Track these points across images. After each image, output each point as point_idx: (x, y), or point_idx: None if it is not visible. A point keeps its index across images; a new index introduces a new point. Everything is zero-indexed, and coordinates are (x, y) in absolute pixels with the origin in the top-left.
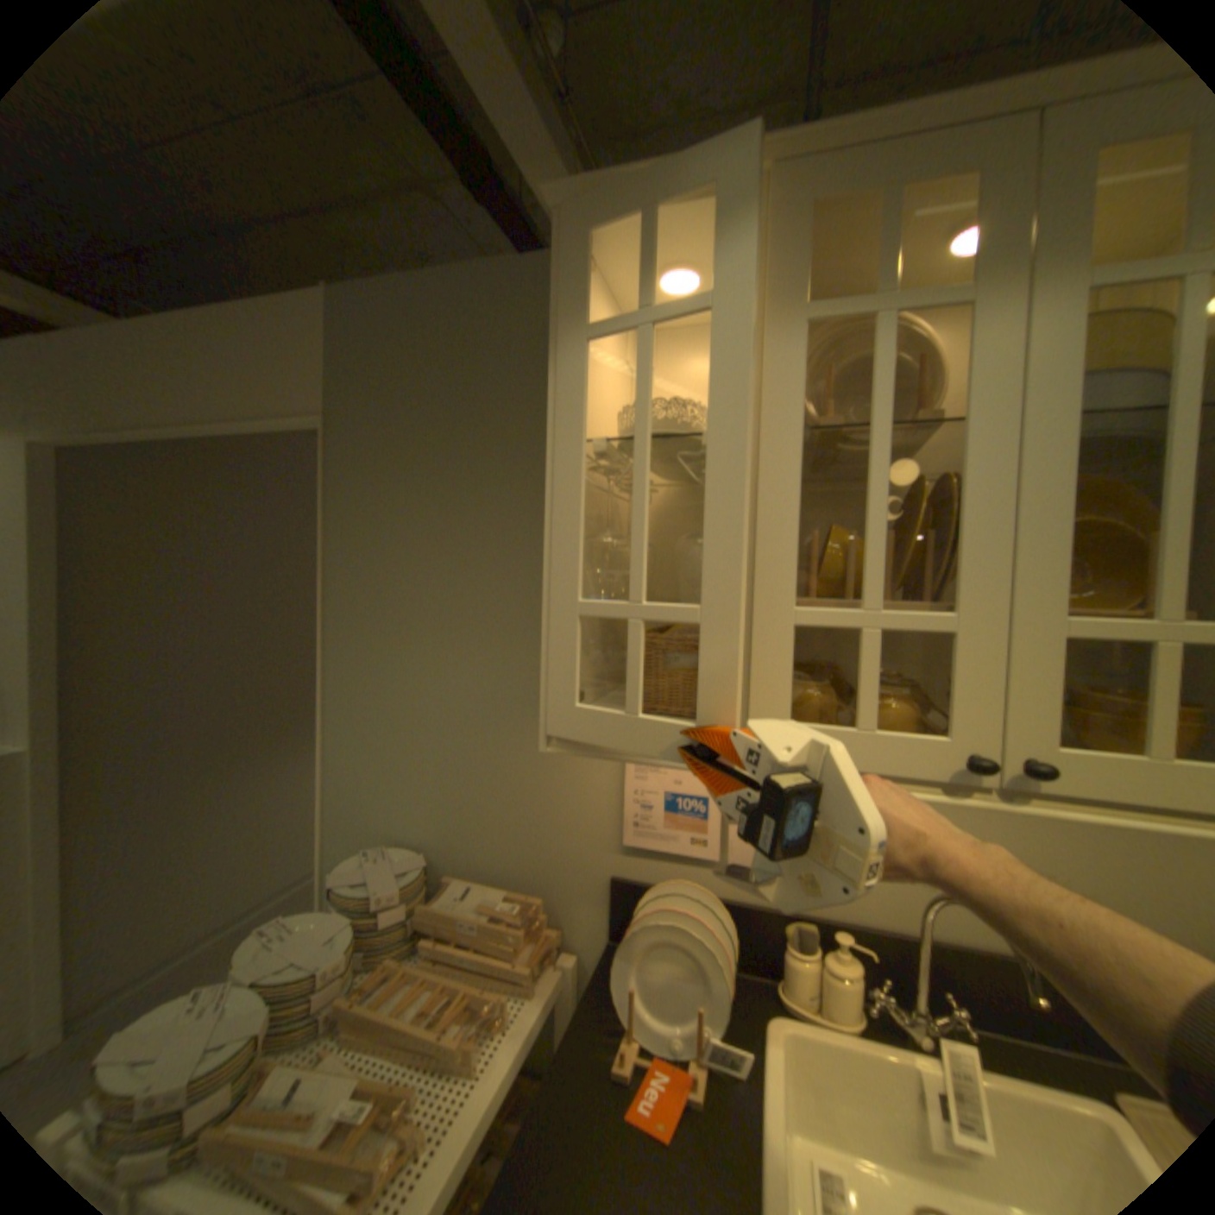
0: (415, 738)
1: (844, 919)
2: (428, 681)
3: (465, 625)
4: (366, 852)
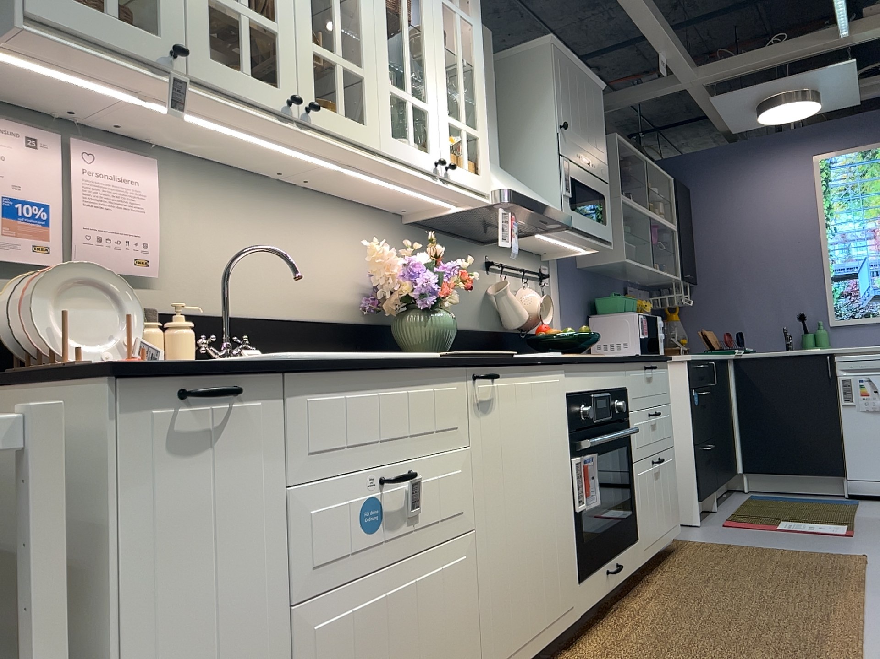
0: None
1: (163, 310)
2: None
3: None
4: None
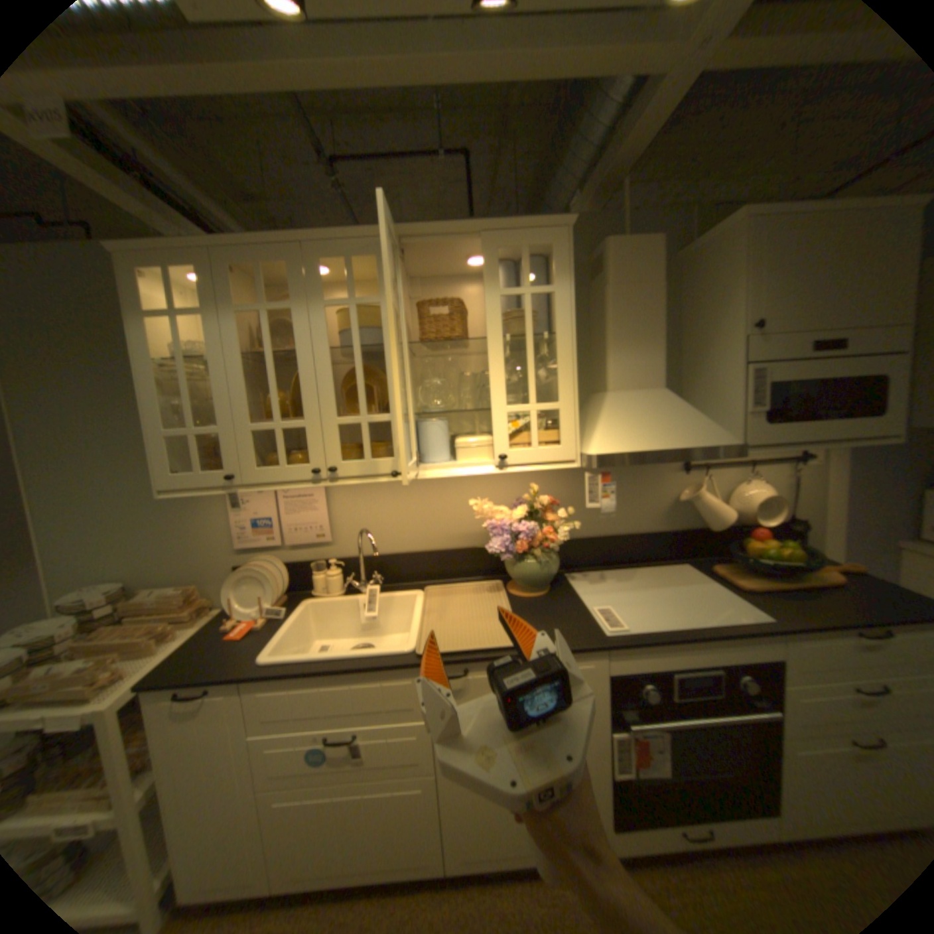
0: (106, 522)
1: (340, 556)
2: (108, 489)
3: (126, 454)
4: (85, 590)
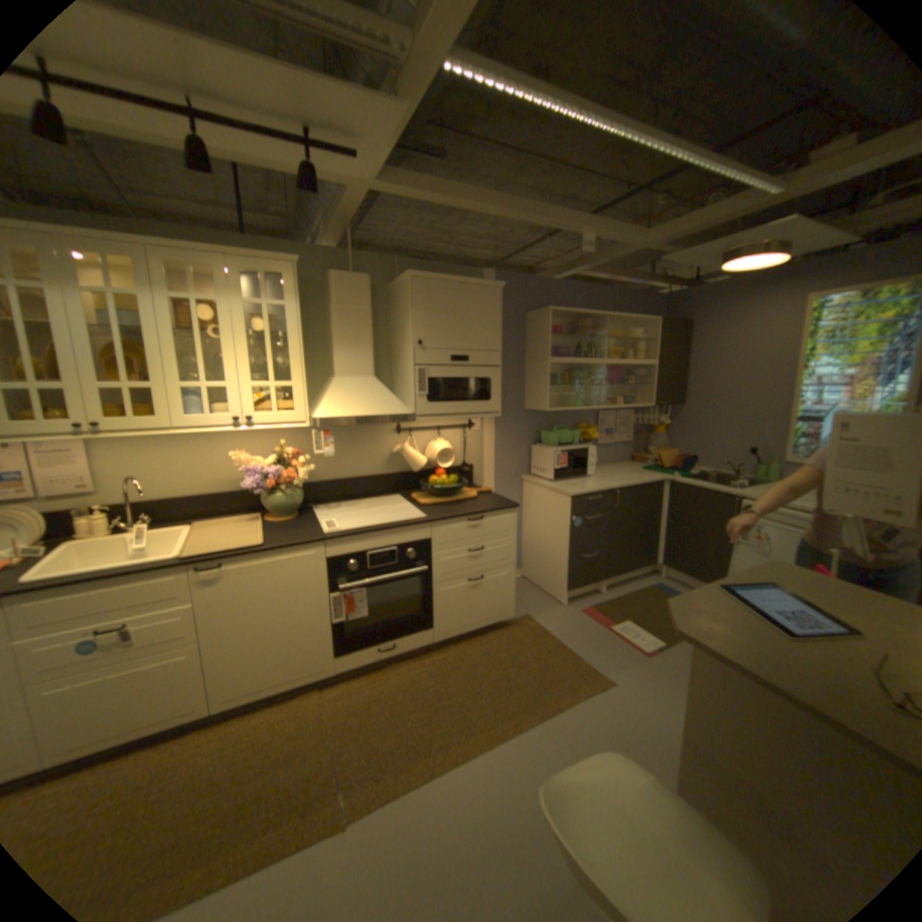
0: None
1: (105, 505)
2: None
3: None
4: None
